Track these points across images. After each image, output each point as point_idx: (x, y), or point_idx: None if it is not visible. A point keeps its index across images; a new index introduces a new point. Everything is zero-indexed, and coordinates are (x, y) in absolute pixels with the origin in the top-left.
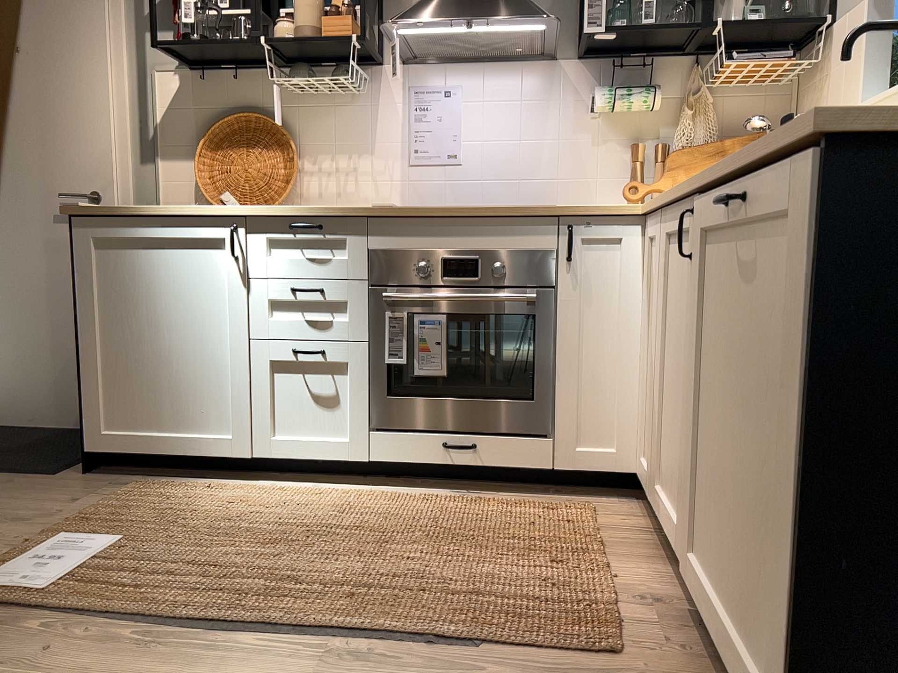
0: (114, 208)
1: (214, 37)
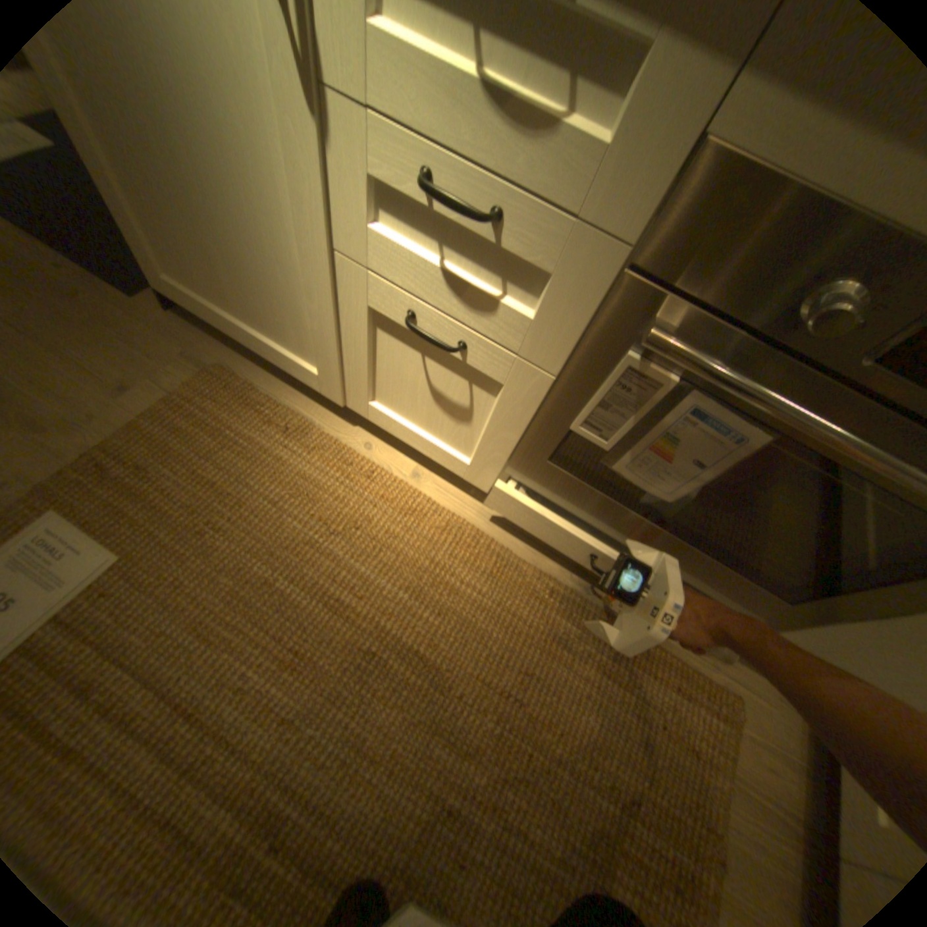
0: None
1: None
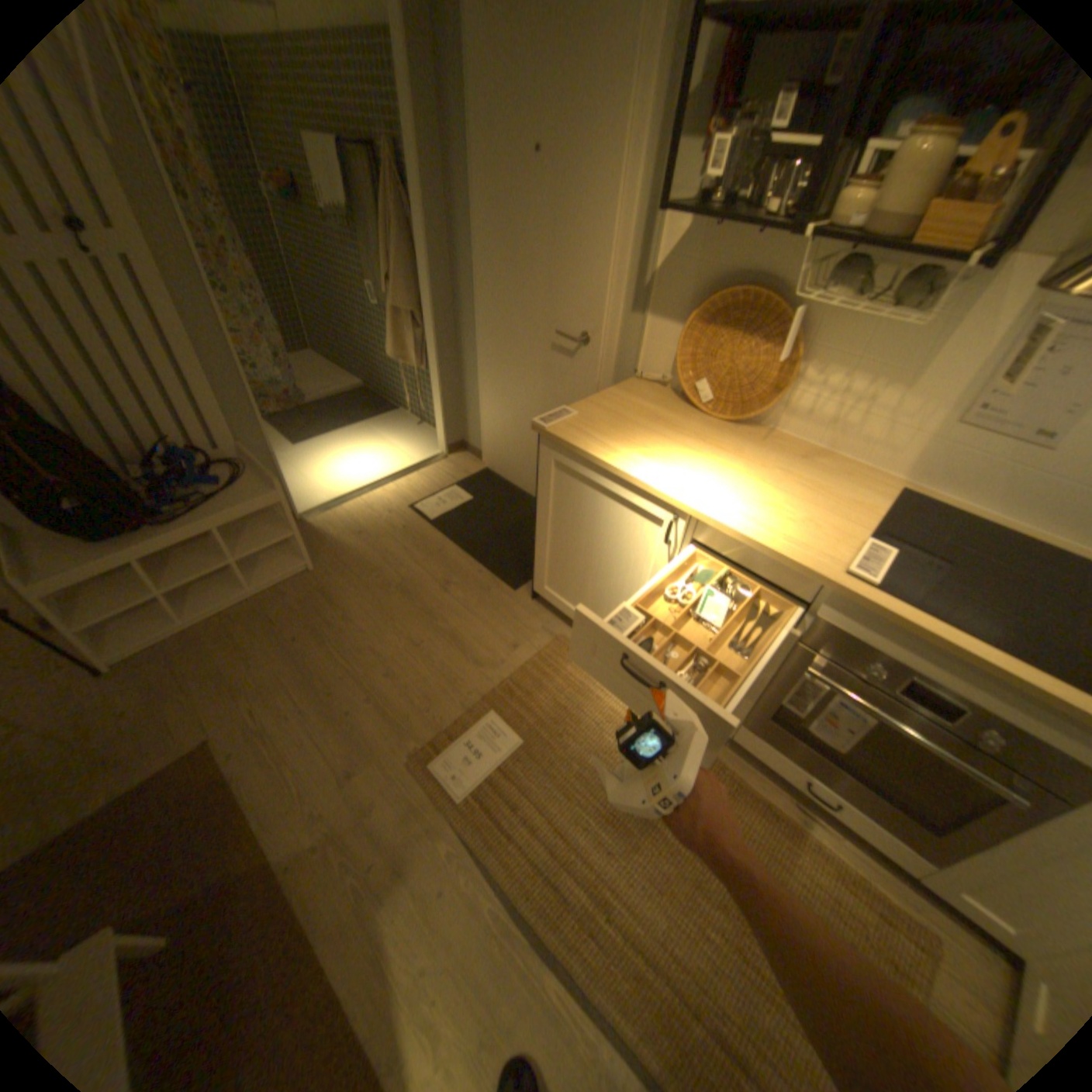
0: (573, 443)
1: (751, 178)
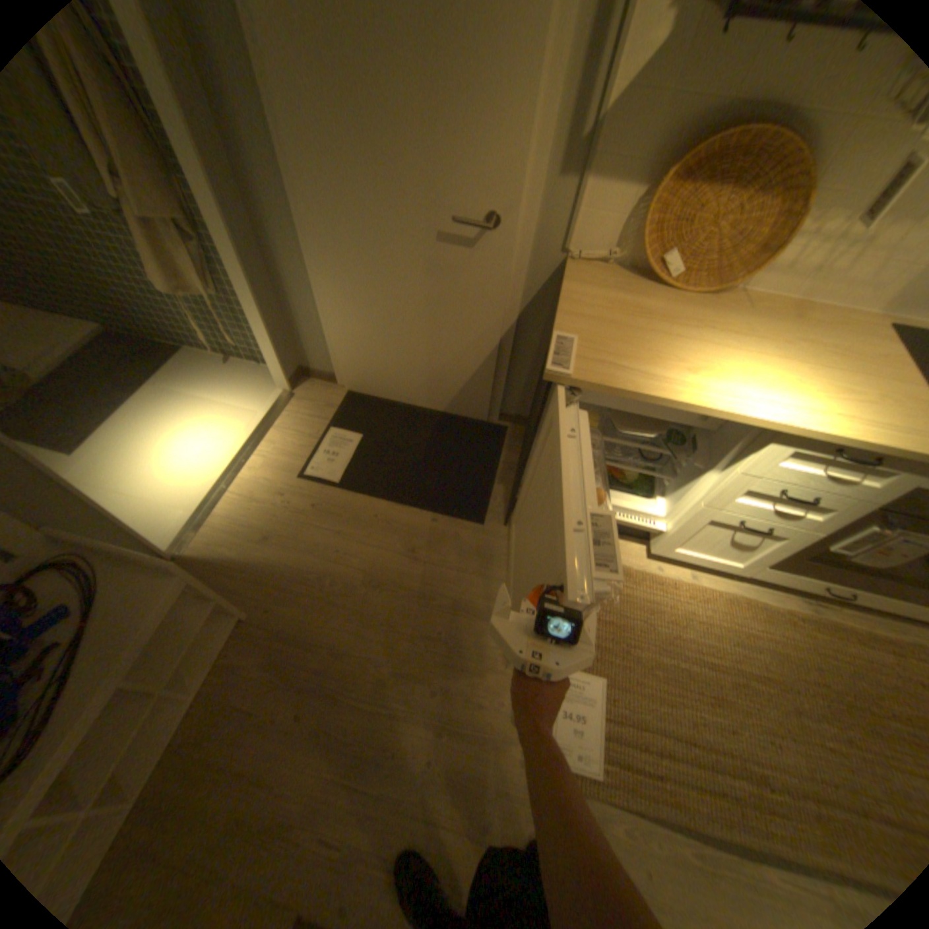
0: (618, 386)
1: None
